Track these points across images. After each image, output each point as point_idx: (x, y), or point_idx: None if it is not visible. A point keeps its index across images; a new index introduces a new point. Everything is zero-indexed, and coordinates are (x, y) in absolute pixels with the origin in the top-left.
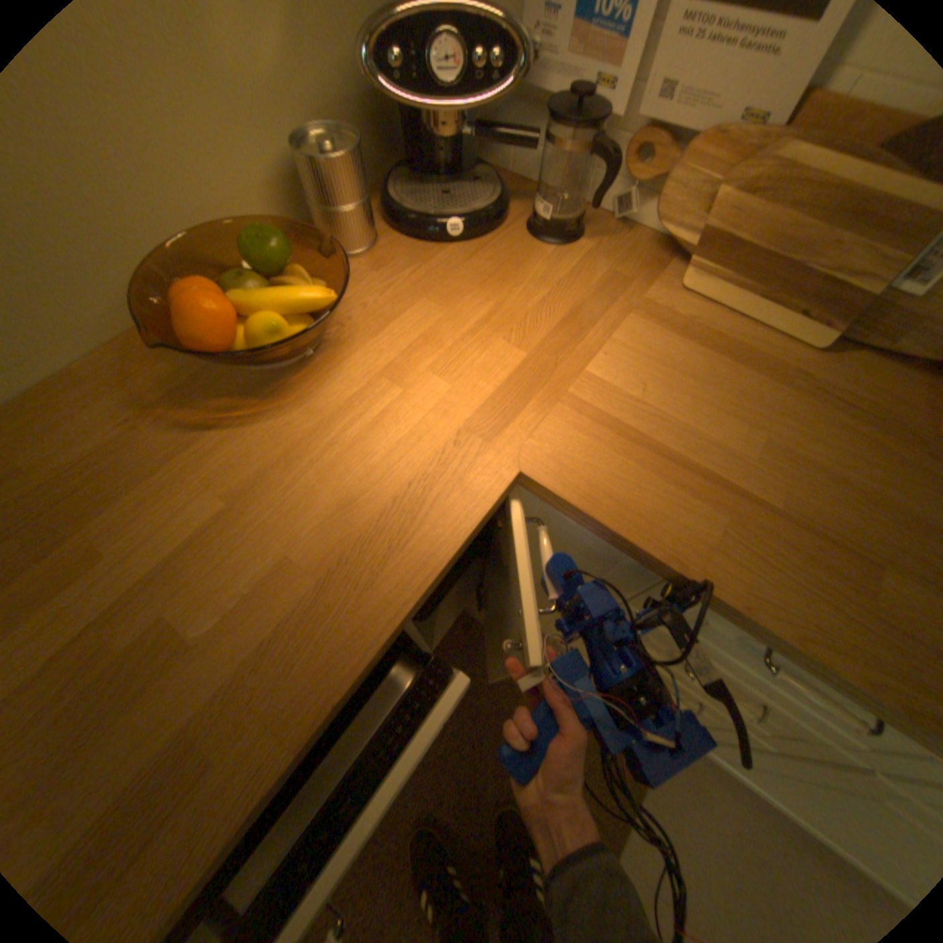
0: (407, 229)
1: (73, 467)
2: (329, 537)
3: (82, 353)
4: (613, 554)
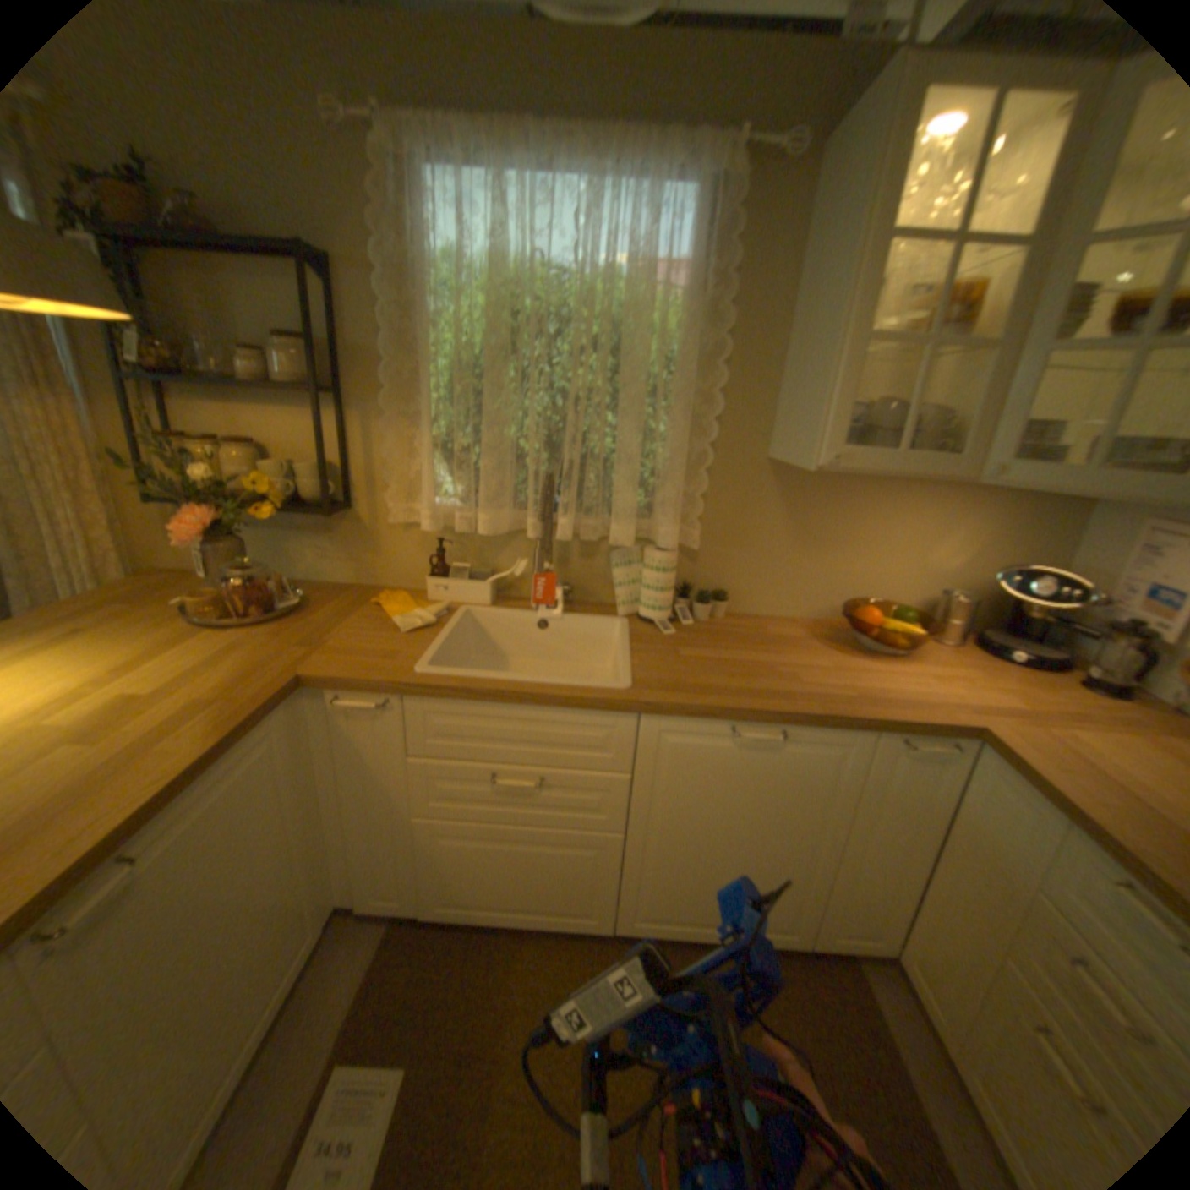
0: (989, 651)
1: (785, 637)
2: (873, 693)
3: (803, 618)
4: (1036, 817)
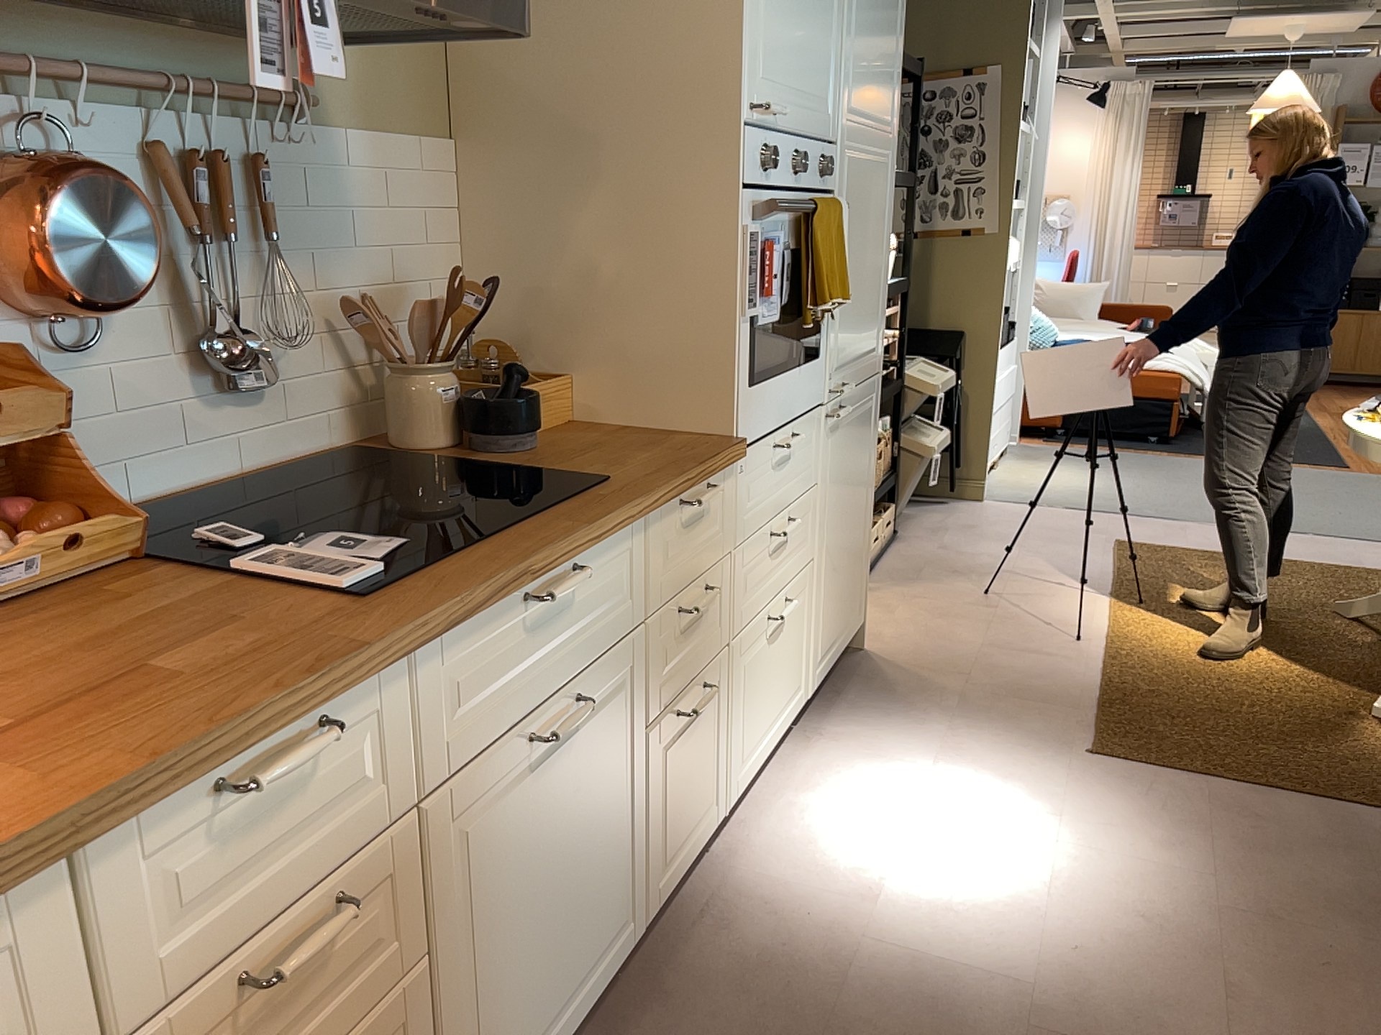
0: None
1: None
2: None
3: None
4: None
